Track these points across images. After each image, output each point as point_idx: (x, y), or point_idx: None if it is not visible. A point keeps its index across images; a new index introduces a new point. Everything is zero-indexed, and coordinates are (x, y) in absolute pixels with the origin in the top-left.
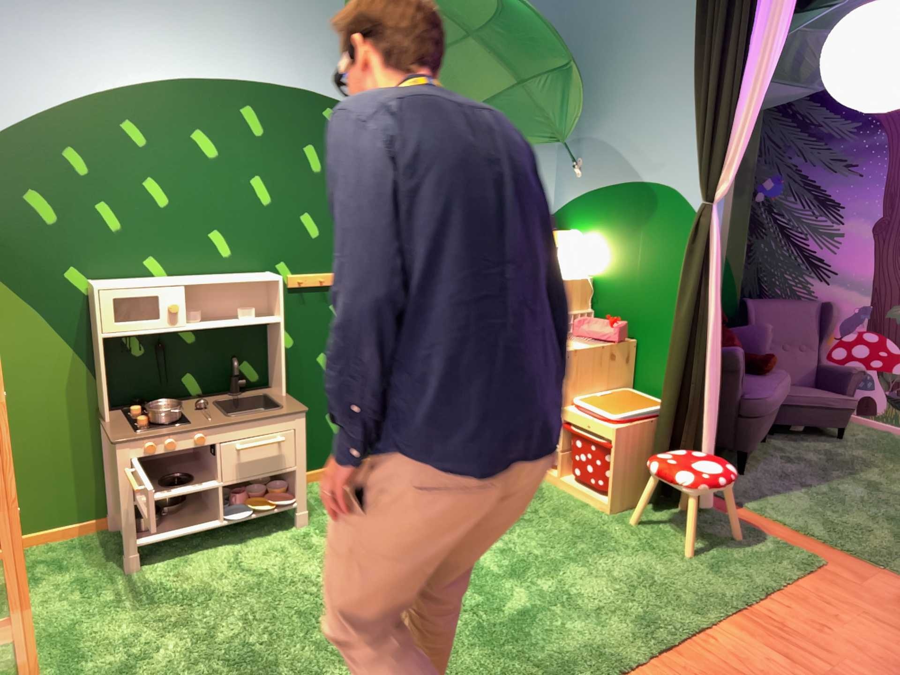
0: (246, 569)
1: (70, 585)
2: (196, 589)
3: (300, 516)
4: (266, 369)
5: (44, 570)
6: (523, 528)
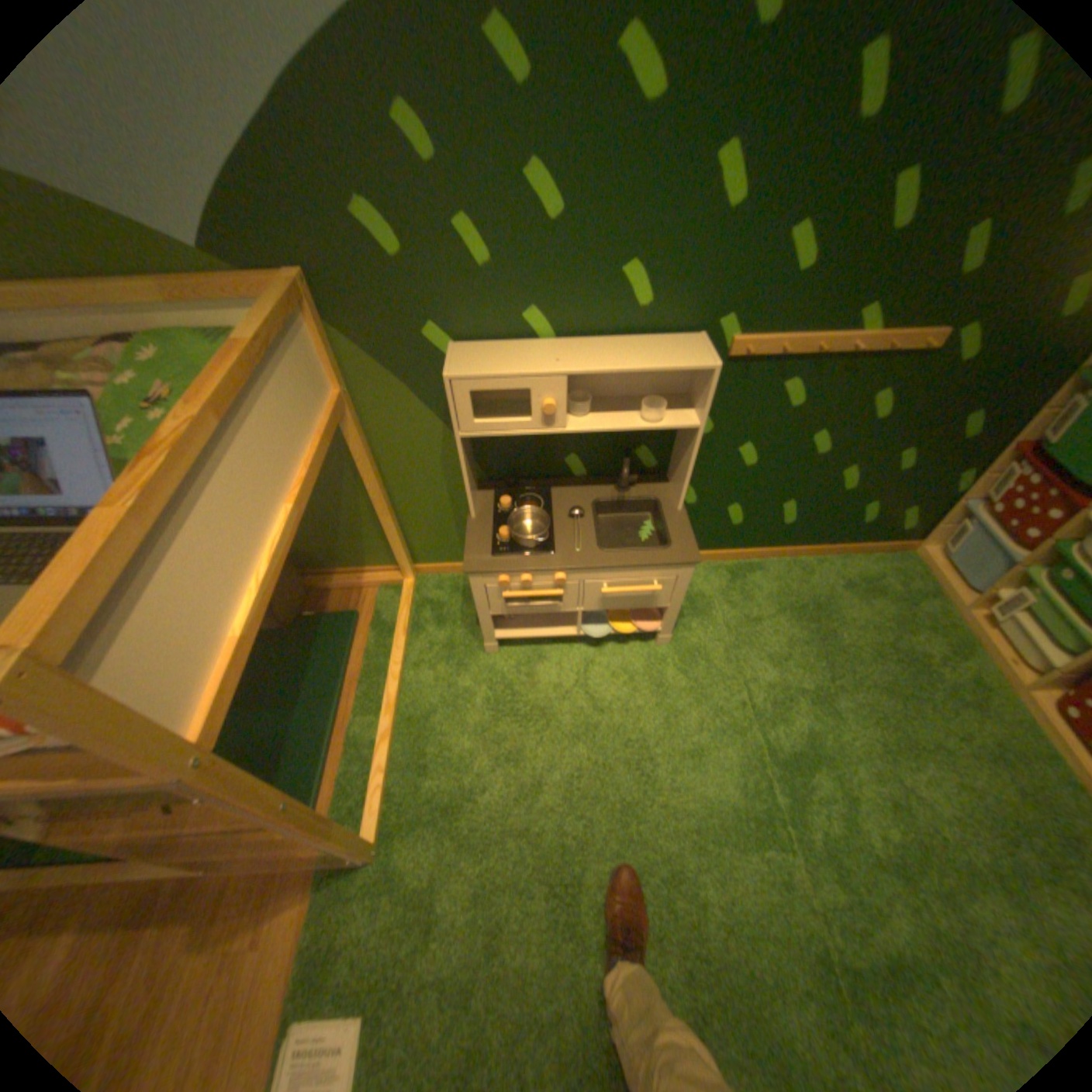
0: (591, 694)
1: (441, 648)
2: (539, 705)
3: (662, 638)
4: (669, 456)
5: (428, 615)
6: (938, 768)
